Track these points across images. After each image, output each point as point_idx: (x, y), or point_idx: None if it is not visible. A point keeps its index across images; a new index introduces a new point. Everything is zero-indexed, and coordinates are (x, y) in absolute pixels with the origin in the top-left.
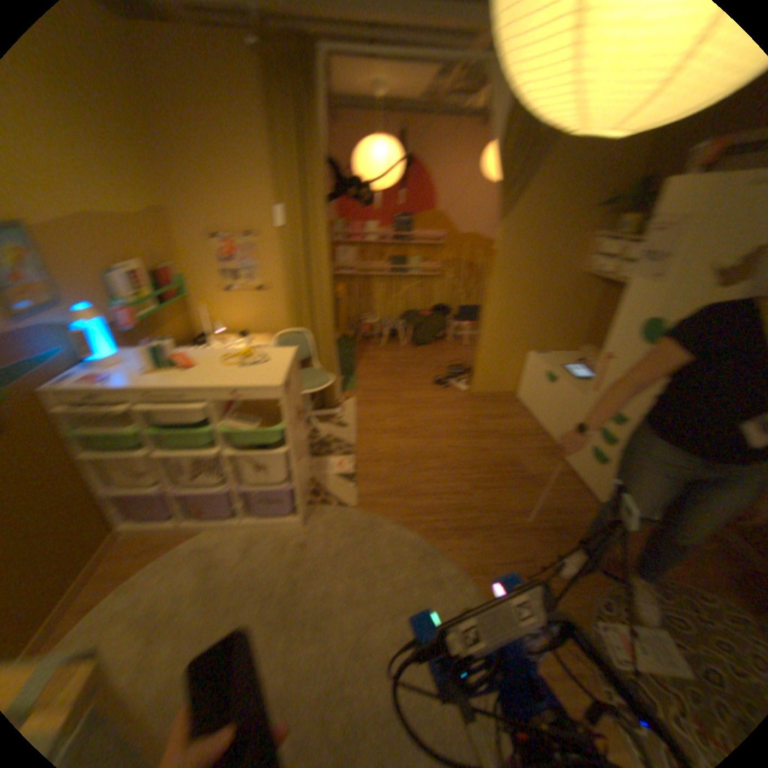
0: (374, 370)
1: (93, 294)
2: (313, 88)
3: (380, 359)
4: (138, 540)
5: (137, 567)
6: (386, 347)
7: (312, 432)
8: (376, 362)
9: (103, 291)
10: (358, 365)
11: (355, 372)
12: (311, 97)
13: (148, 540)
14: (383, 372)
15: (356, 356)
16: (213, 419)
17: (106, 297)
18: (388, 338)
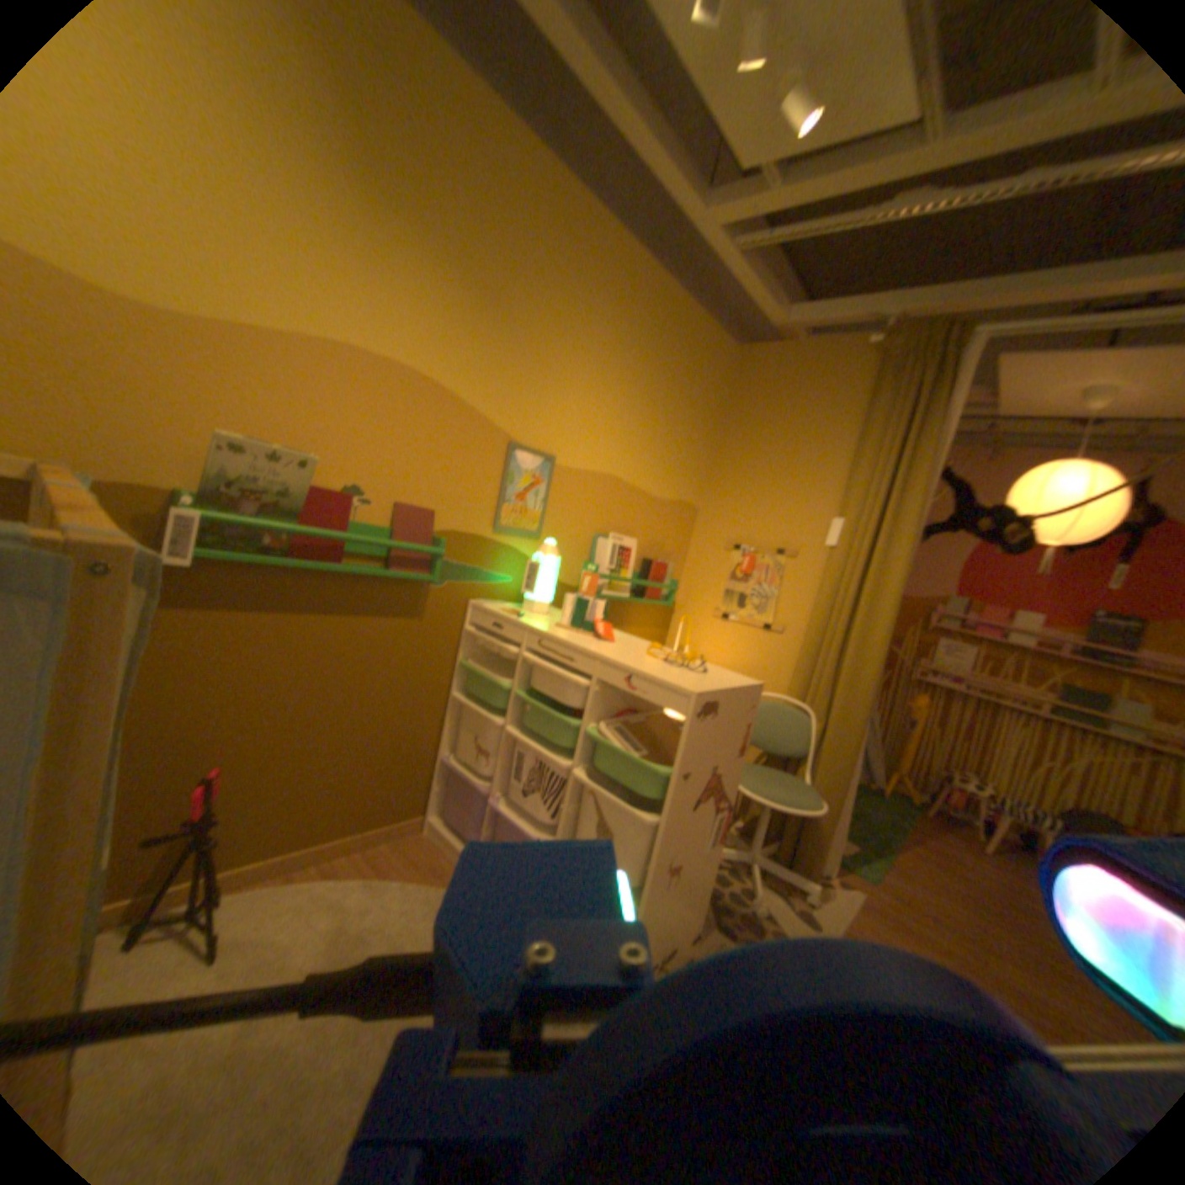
0: (950, 882)
1: (578, 551)
2: (956, 376)
3: (977, 873)
4: (438, 853)
5: (409, 881)
6: (1004, 861)
7: (747, 892)
8: (961, 872)
9: (590, 554)
10: (913, 853)
11: (900, 862)
12: (949, 385)
13: (444, 861)
14: (970, 898)
15: (918, 839)
16: (595, 716)
17: (589, 561)
18: (1017, 849)
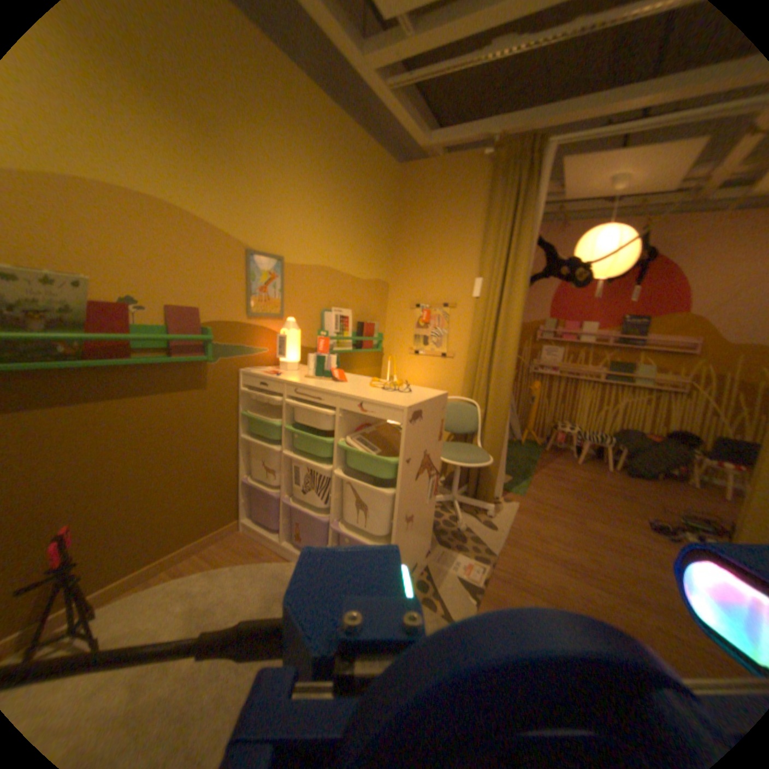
0: (561, 484)
1: (312, 323)
2: (540, 173)
3: (574, 476)
4: (252, 540)
5: (236, 563)
6: (587, 466)
7: (453, 517)
8: (566, 477)
9: (321, 323)
10: (540, 472)
11: (534, 479)
12: (536, 180)
13: (258, 544)
14: (573, 490)
15: (542, 463)
16: (342, 432)
17: (321, 329)
18: (593, 457)
